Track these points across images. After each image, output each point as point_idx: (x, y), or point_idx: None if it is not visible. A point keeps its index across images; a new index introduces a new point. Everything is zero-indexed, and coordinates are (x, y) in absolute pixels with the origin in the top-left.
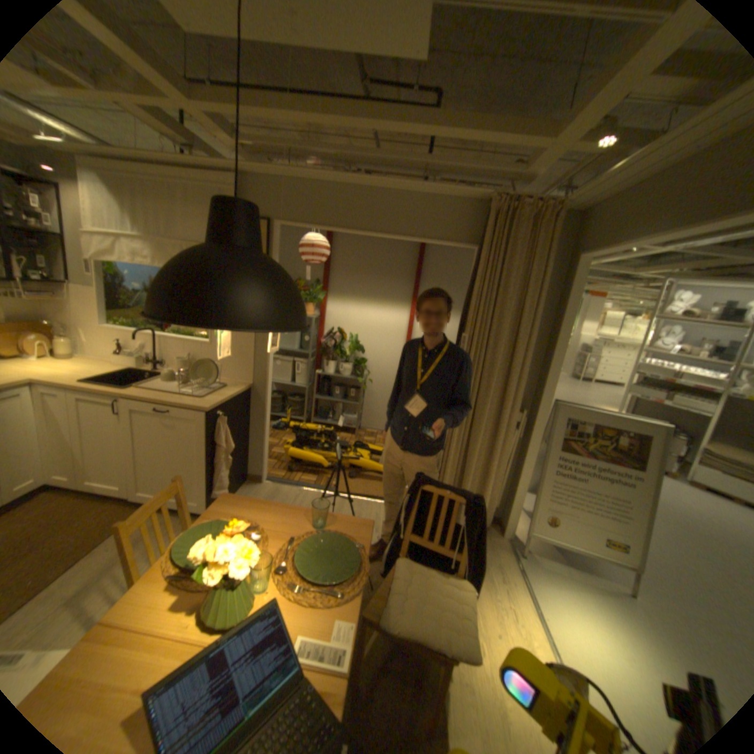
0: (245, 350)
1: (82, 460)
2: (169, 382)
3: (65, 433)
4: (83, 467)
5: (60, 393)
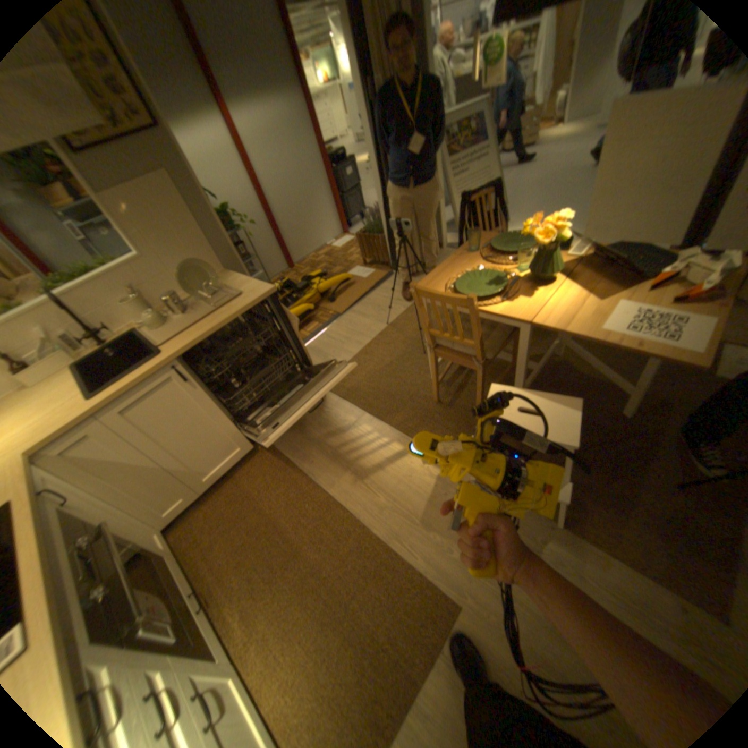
0: (190, 235)
1: (183, 467)
2: (169, 323)
3: (139, 463)
4: (188, 471)
5: (88, 429)
